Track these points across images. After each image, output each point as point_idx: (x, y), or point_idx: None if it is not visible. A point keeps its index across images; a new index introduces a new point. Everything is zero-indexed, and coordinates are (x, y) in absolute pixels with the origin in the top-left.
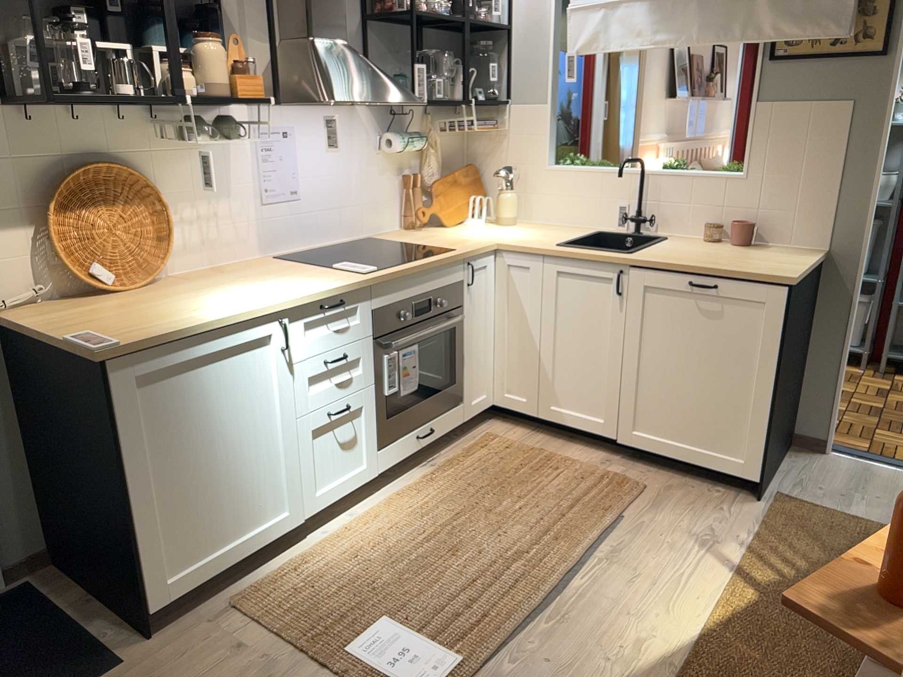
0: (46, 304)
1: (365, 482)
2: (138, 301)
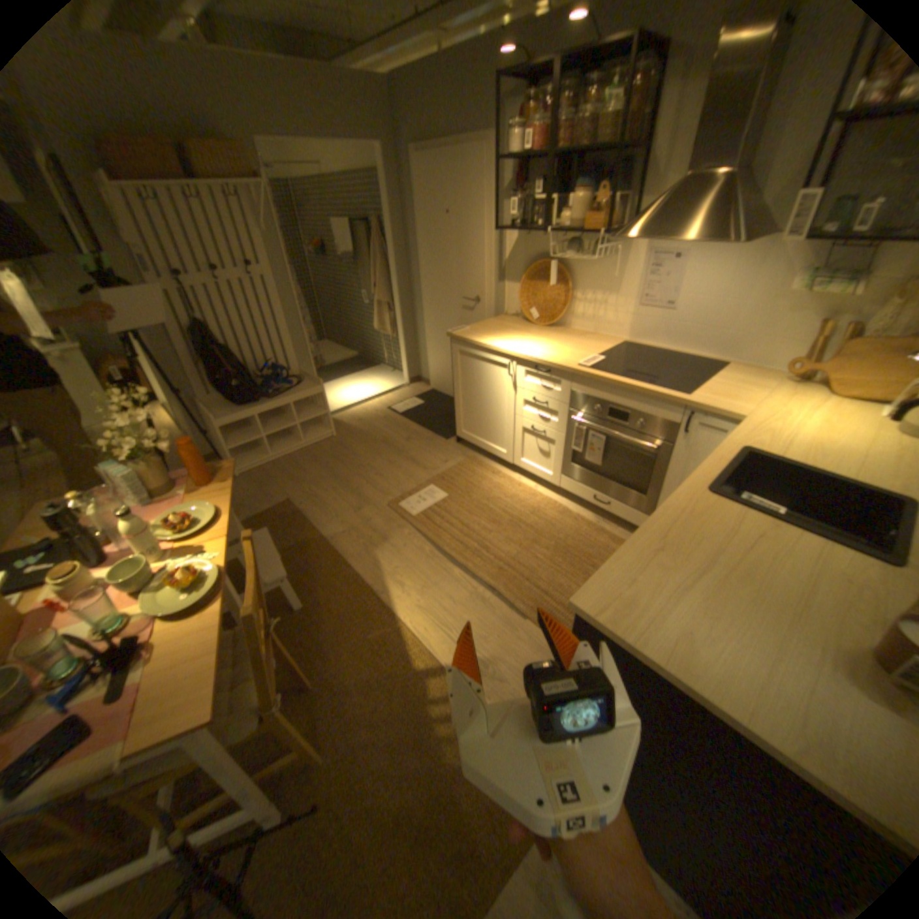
0: (514, 318)
1: (548, 480)
2: (517, 329)
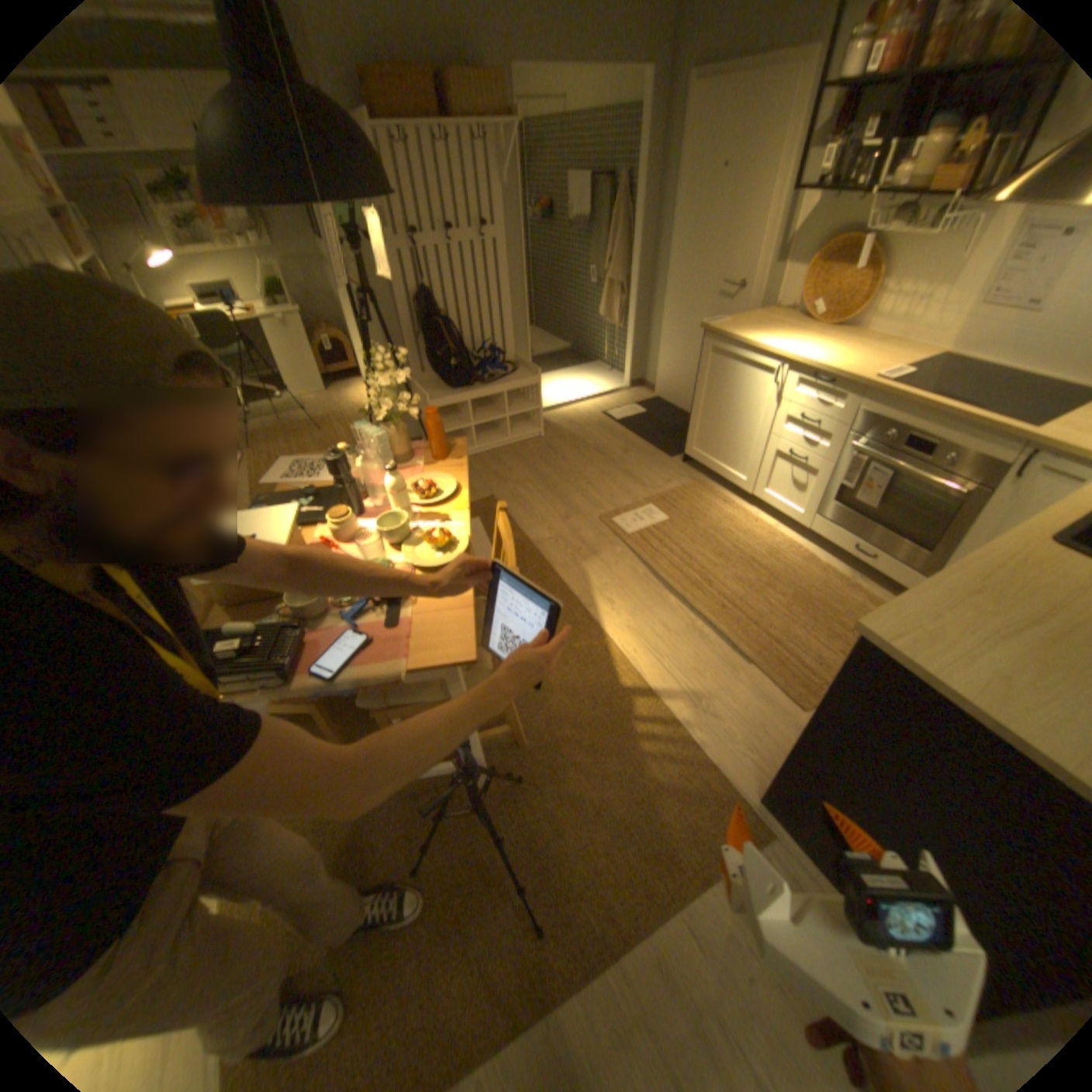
0: (788, 312)
1: (795, 519)
2: (793, 326)
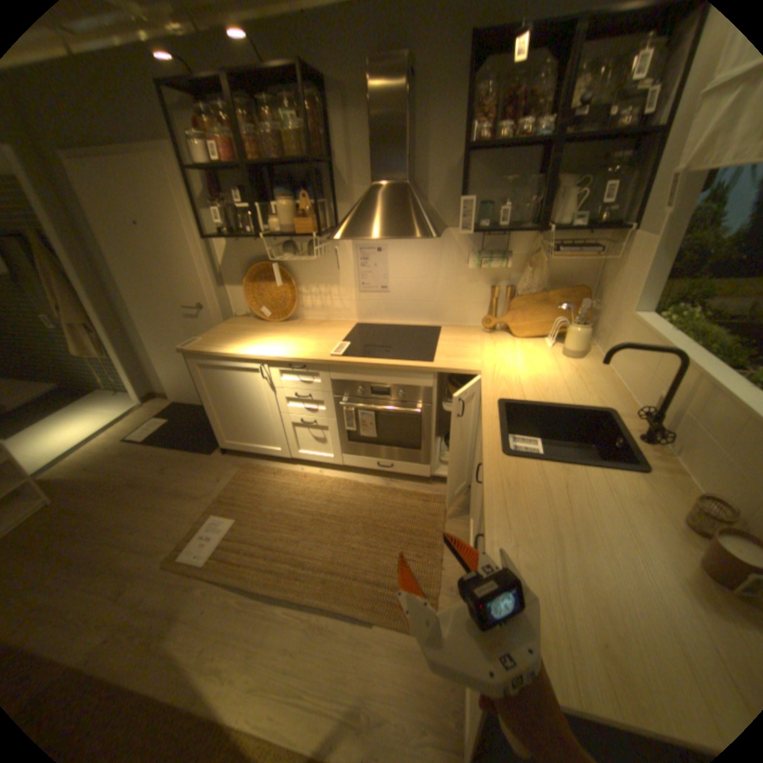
0: (247, 319)
1: (331, 462)
2: (255, 329)
